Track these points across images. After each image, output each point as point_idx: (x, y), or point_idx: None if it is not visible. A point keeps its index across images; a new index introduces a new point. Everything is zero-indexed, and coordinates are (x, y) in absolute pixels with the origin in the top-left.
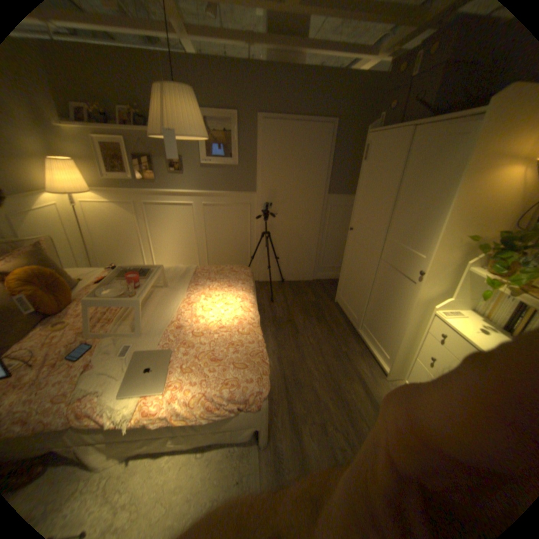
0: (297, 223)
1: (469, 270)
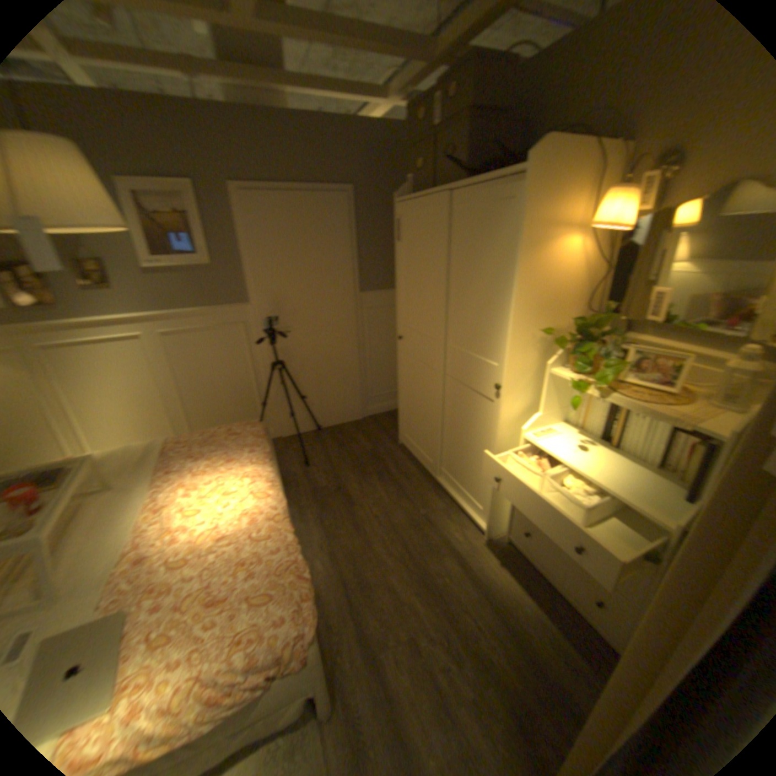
0: (320, 339)
1: (546, 372)
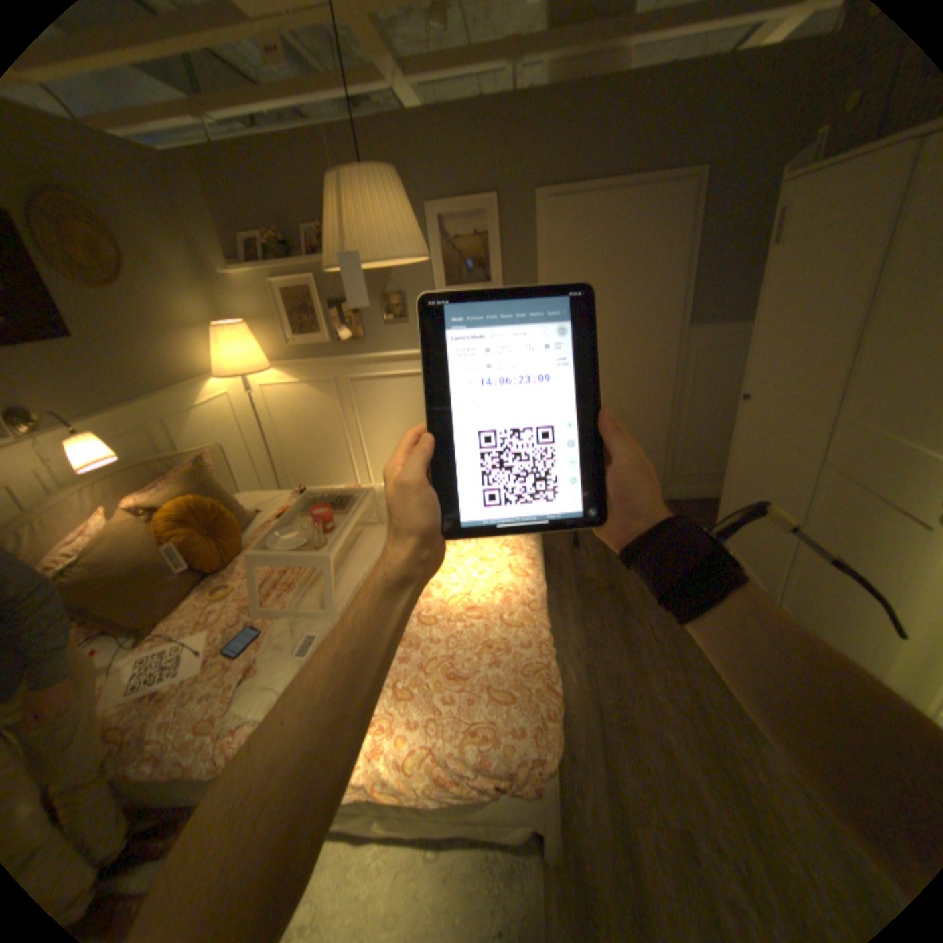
0: (621, 388)
1: None
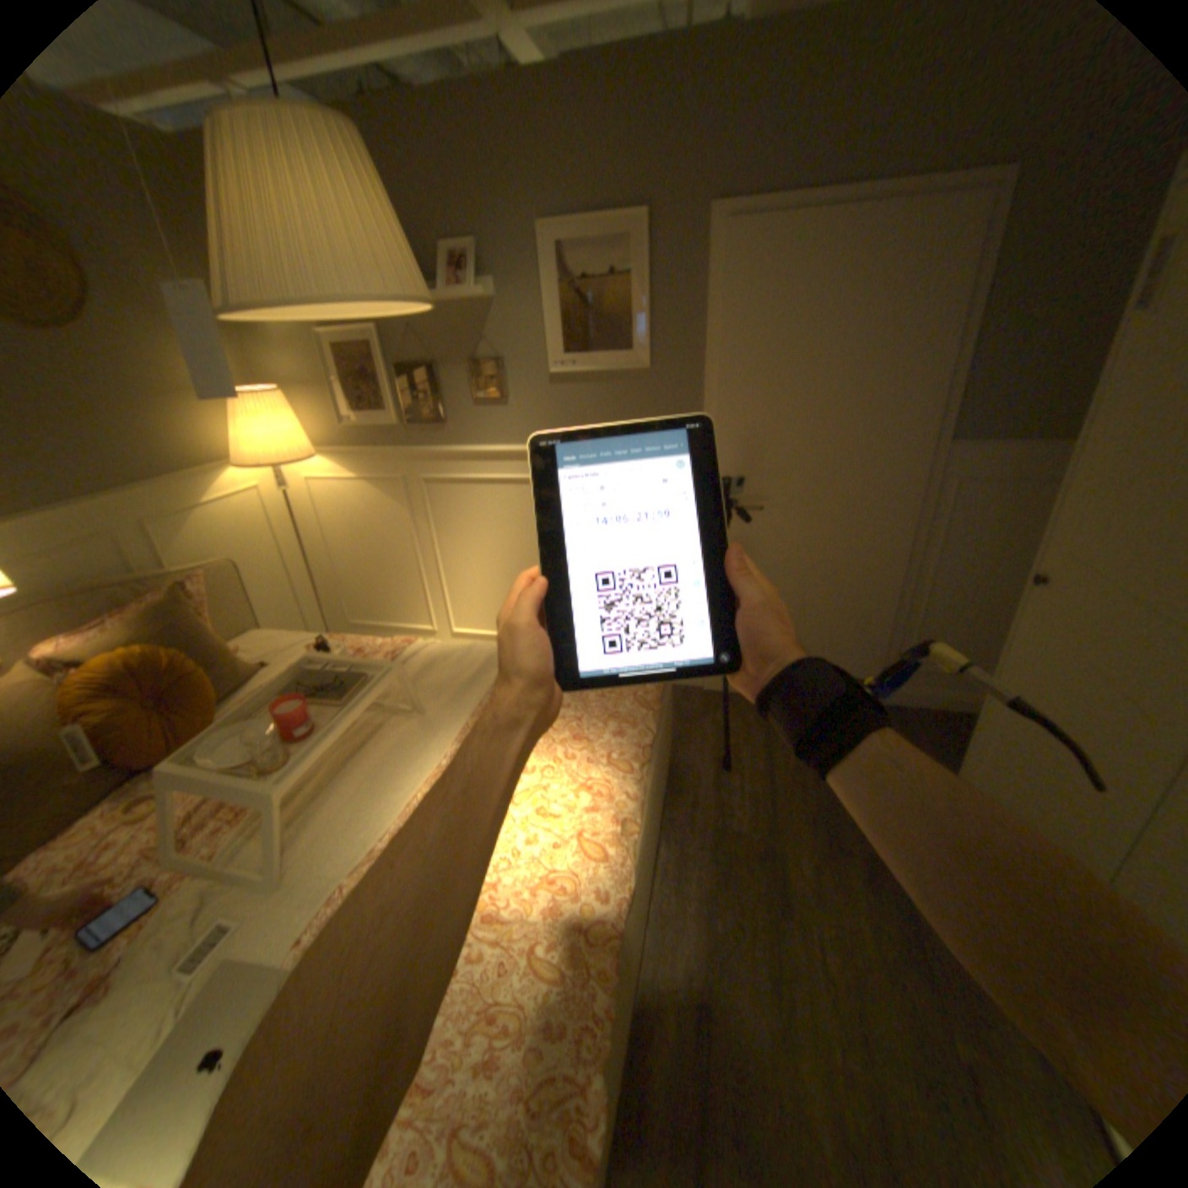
0: (827, 529)
1: None
